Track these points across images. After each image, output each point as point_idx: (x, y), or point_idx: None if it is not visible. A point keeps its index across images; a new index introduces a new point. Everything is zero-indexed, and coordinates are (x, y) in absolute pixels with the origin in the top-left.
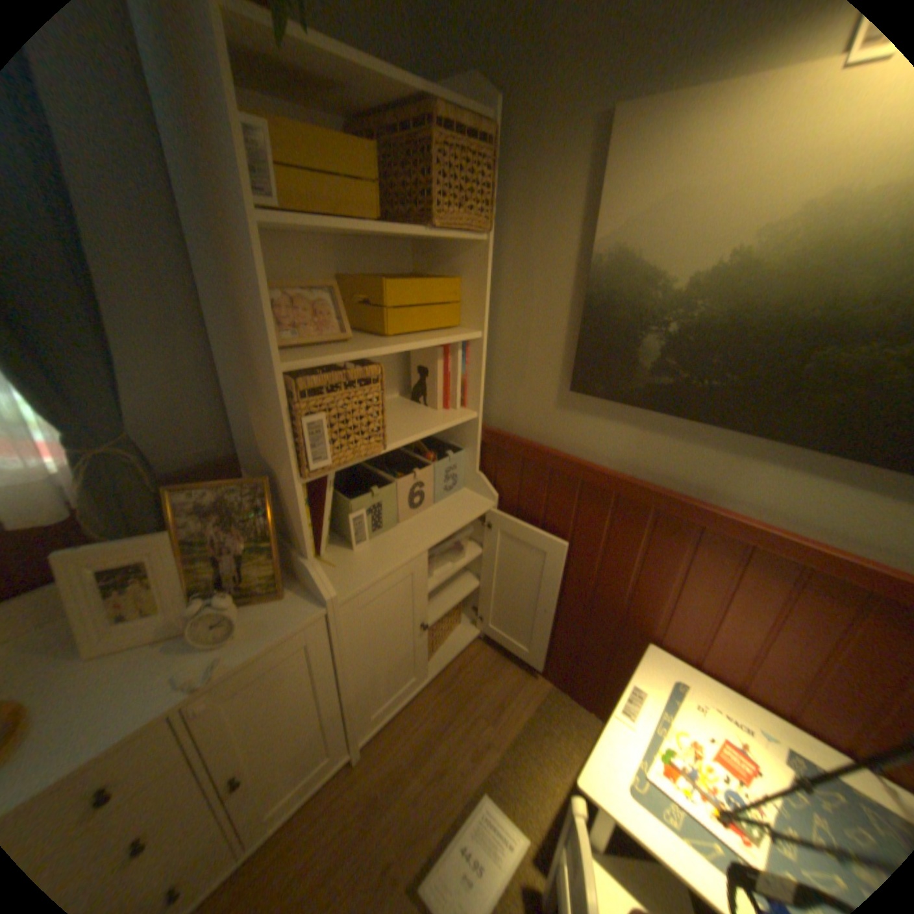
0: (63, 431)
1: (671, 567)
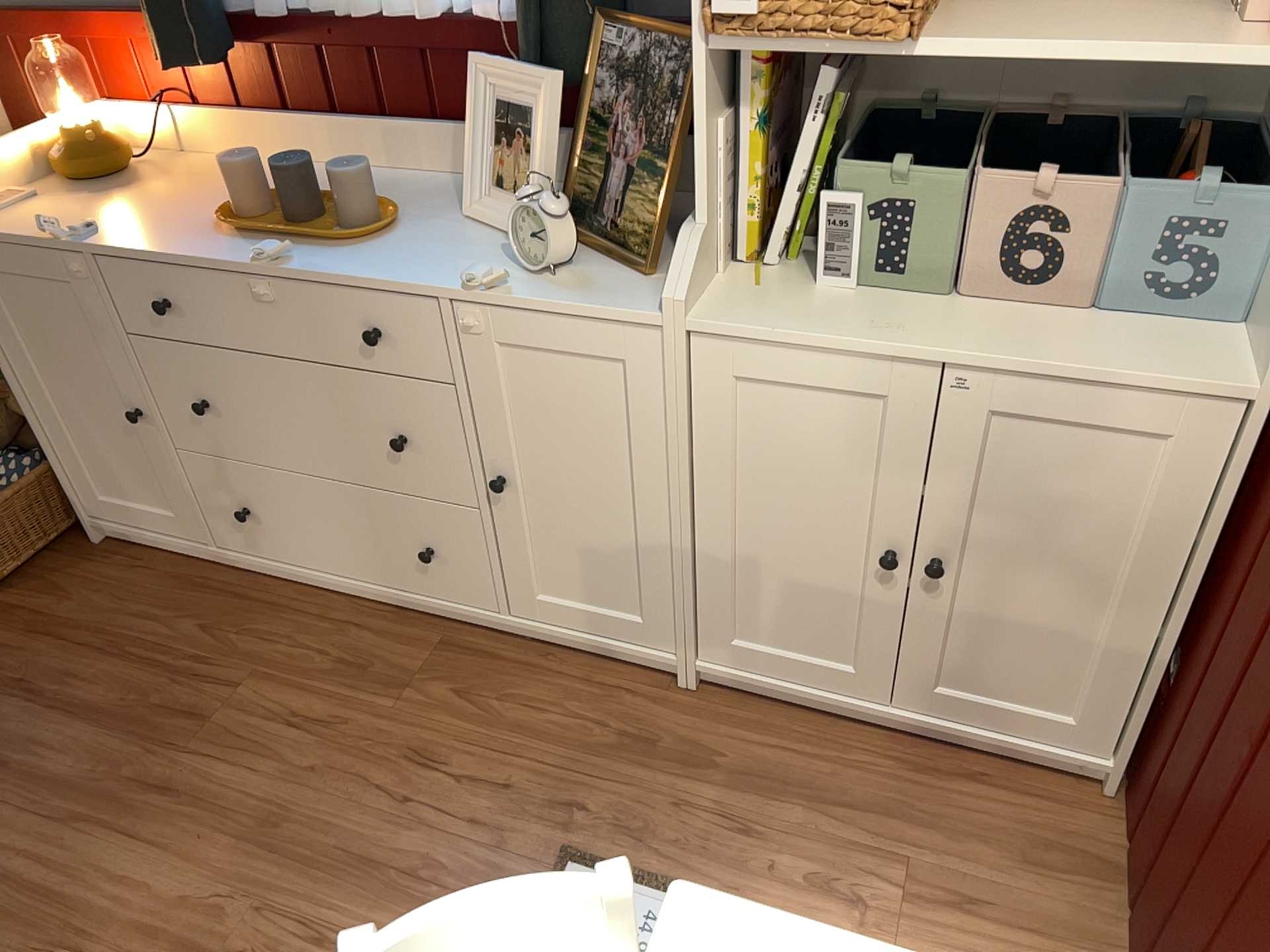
0: None
1: None
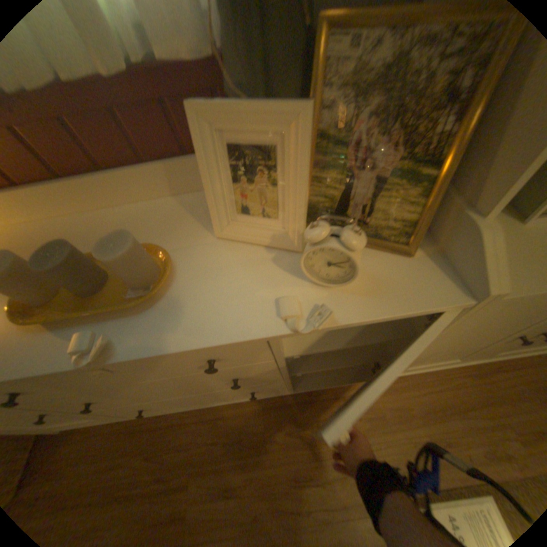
0: None
1: None
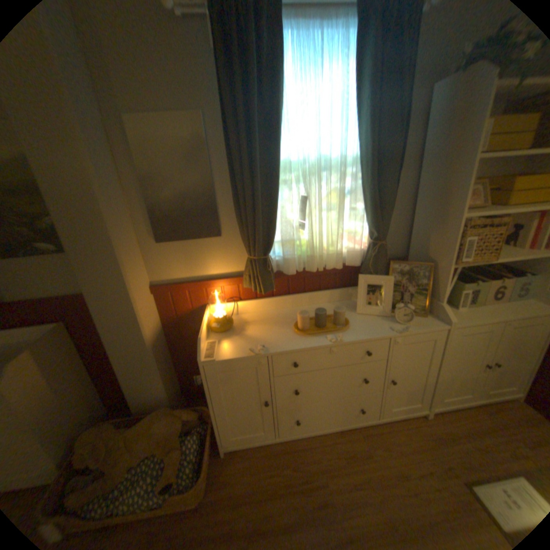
0: (370, 235)
1: None
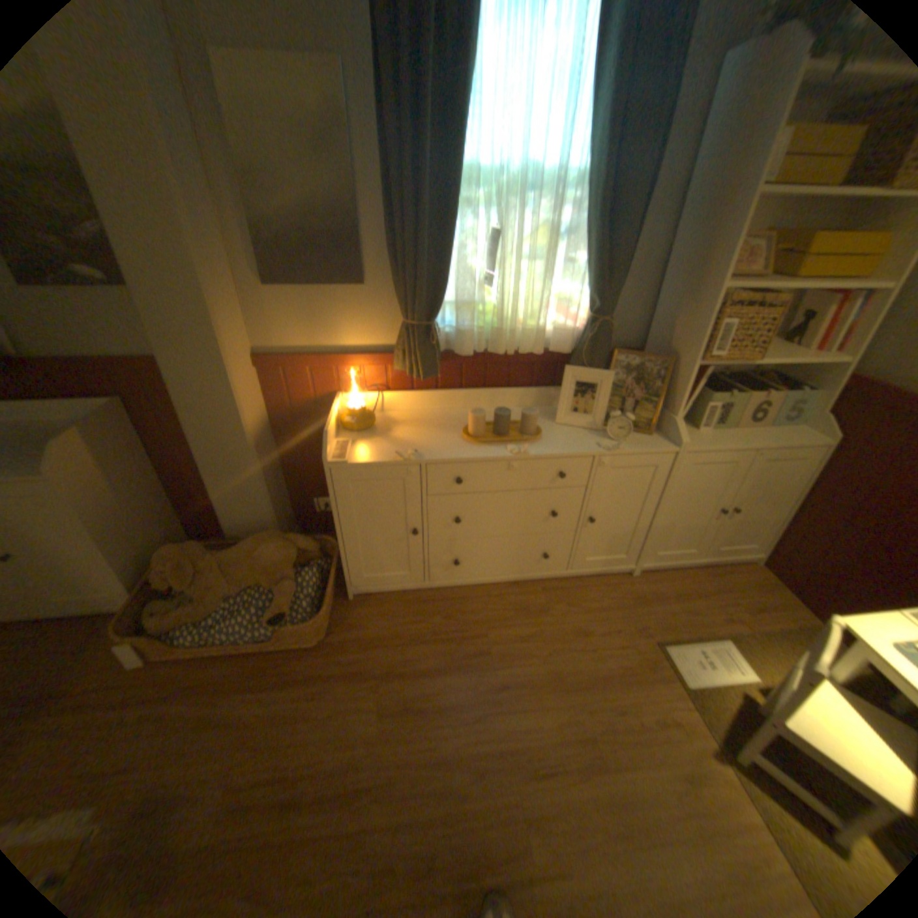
0: (589, 307)
1: None
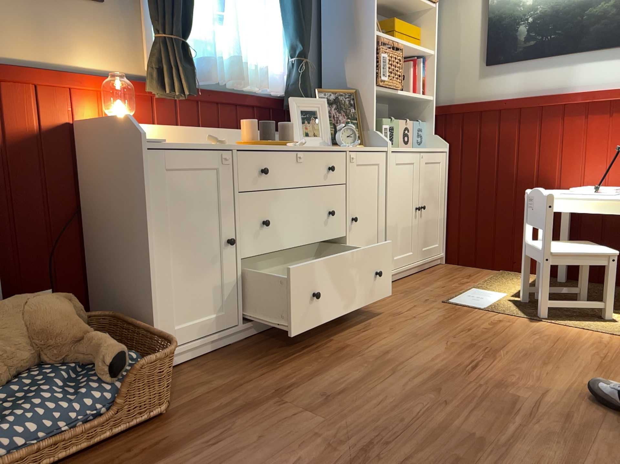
0: (291, 56)
1: (553, 138)
